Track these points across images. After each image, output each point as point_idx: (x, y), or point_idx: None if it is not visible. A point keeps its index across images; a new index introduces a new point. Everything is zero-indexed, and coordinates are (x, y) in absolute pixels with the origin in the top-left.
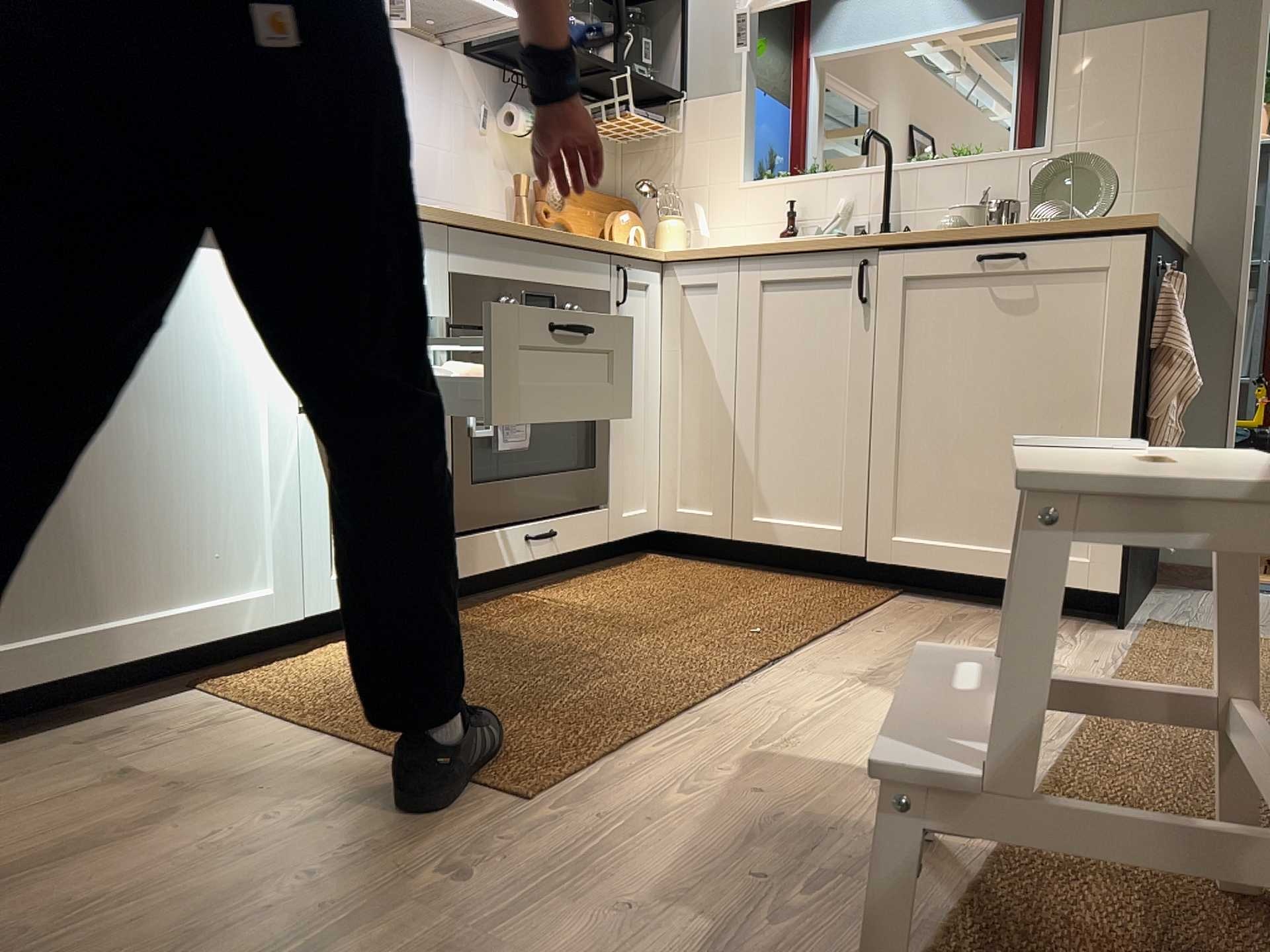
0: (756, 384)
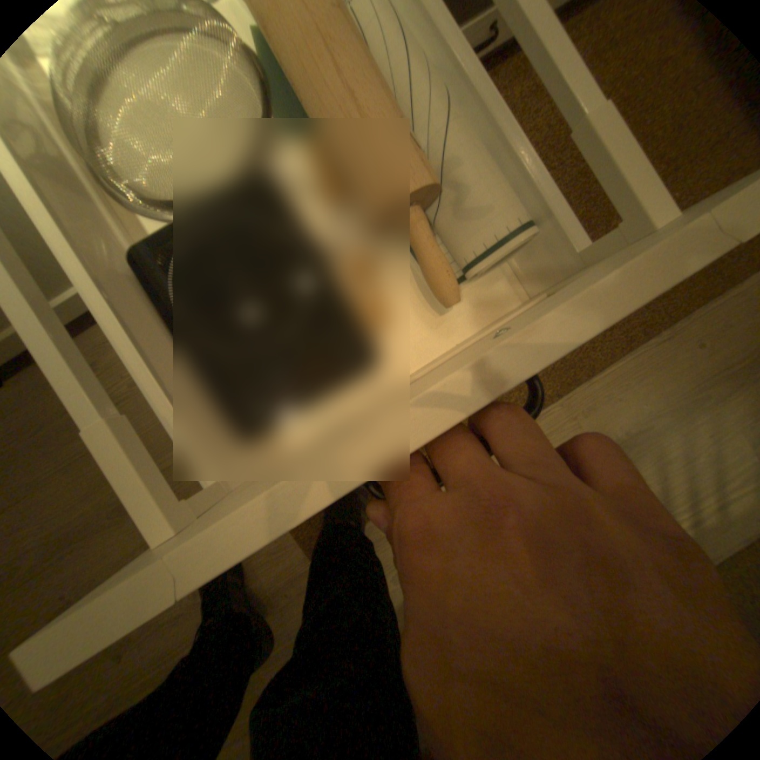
0: None
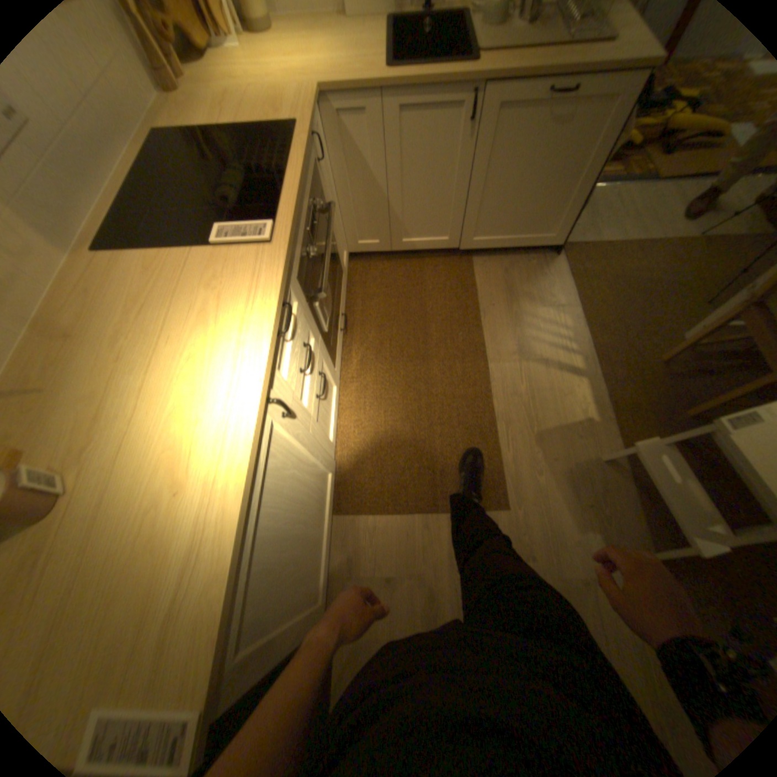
0: (398, 175)
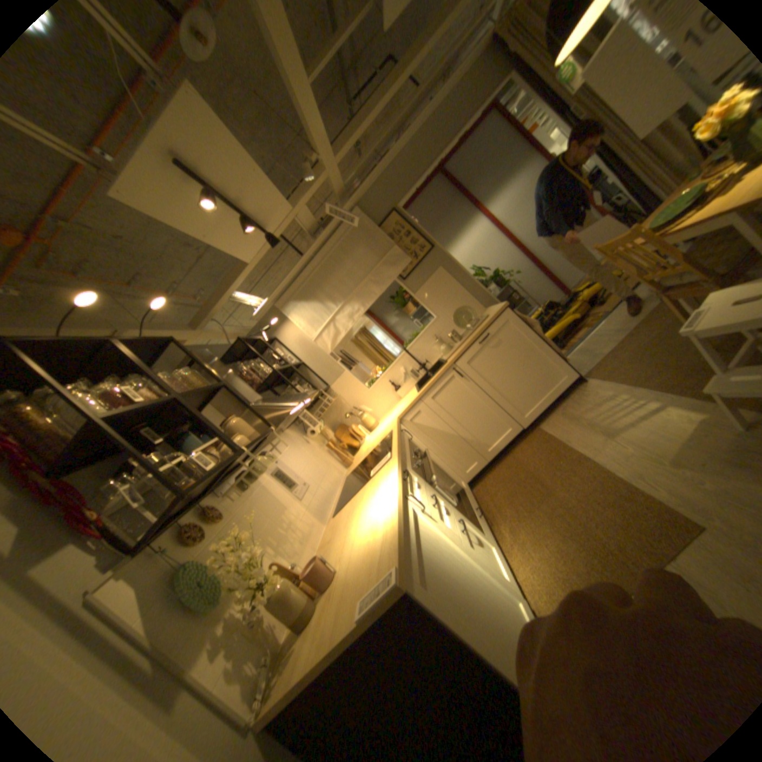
0: (456, 421)
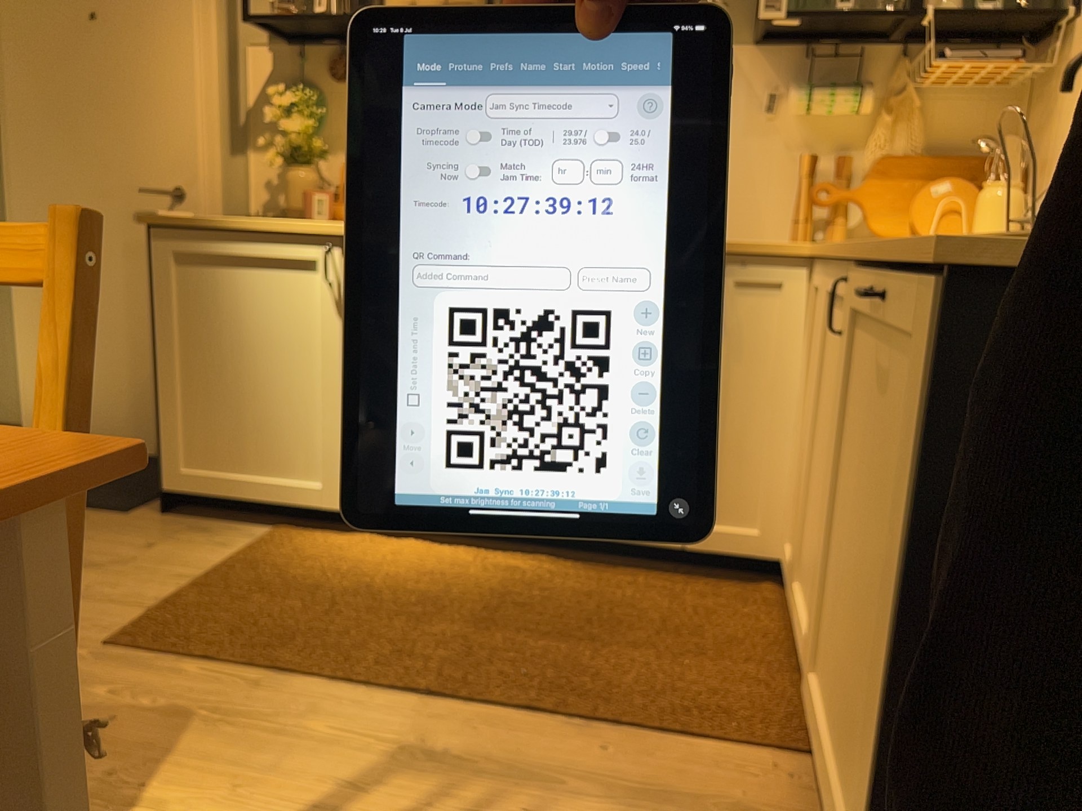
0: (812, 424)
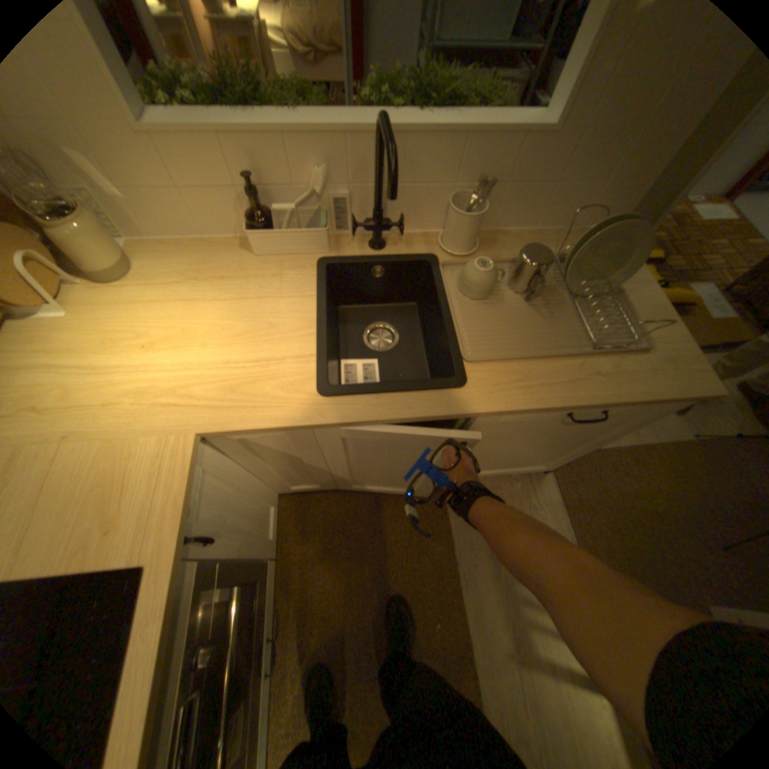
0: (343, 460)
